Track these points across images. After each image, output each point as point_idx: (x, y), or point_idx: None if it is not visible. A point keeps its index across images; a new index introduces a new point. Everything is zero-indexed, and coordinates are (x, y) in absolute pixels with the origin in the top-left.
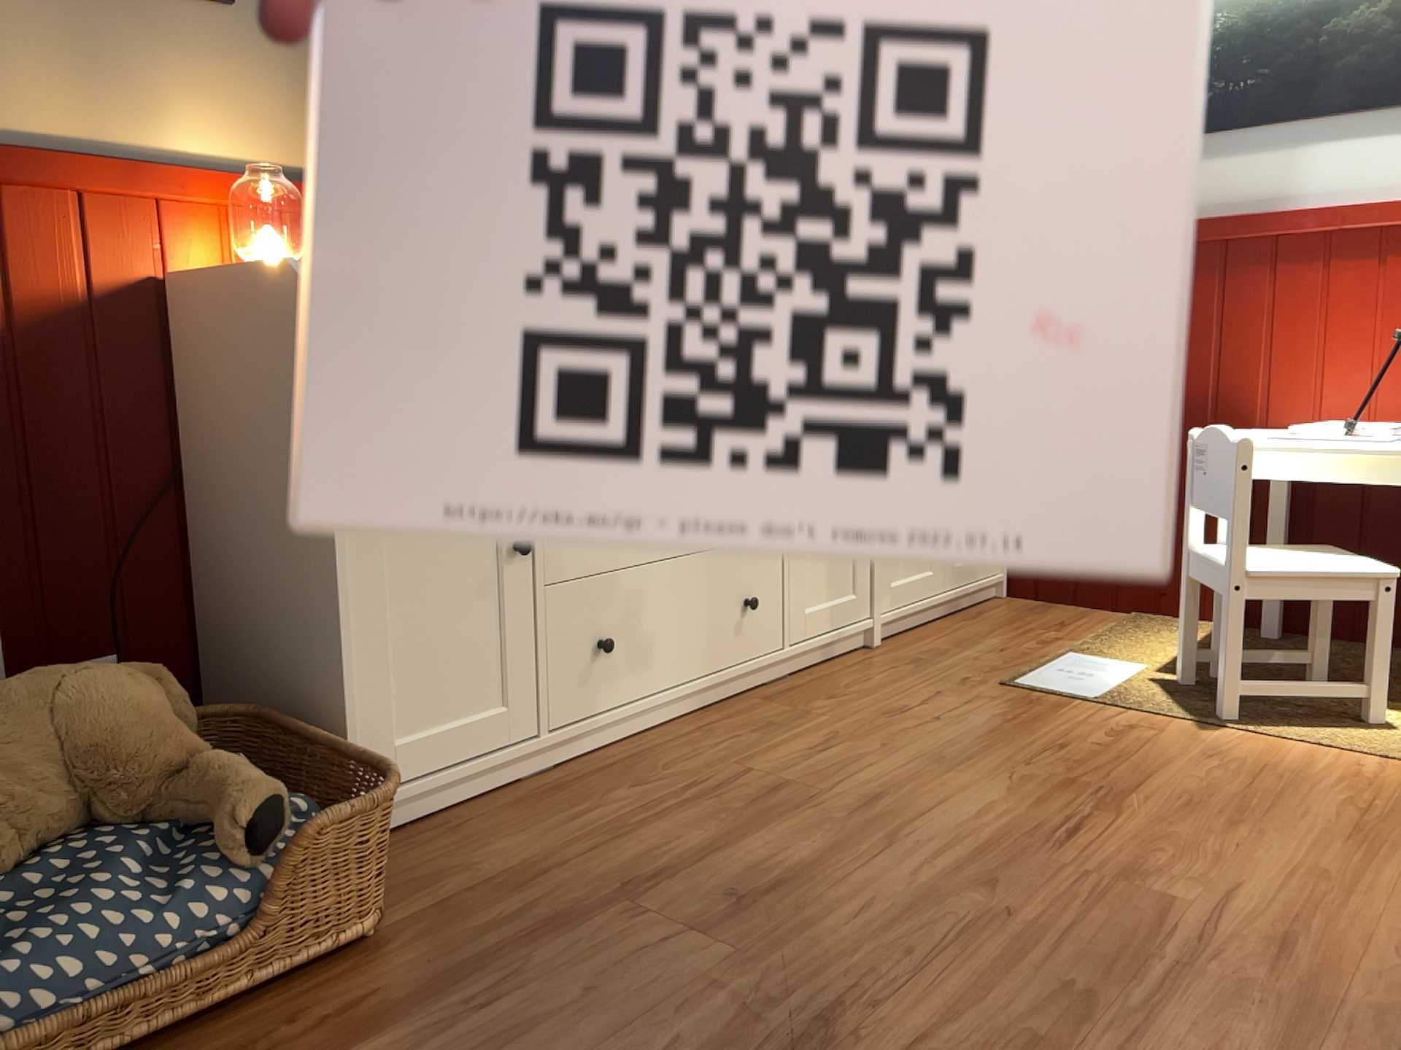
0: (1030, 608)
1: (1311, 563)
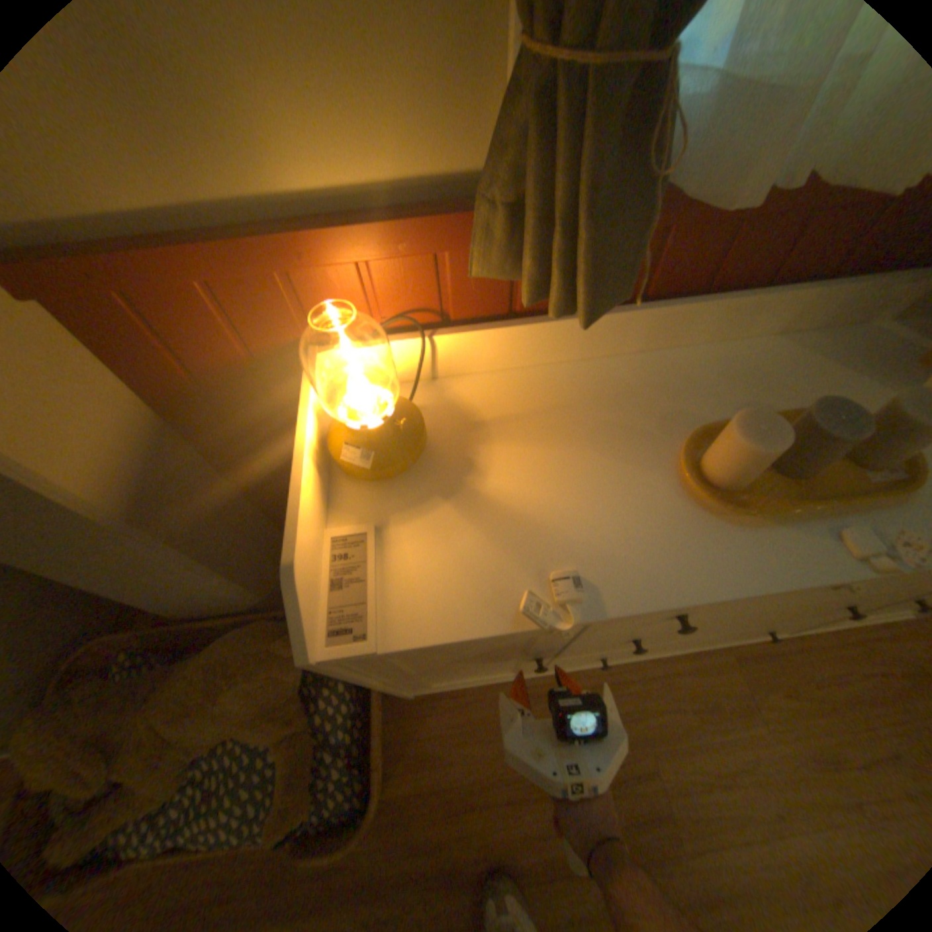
0: None
1: None
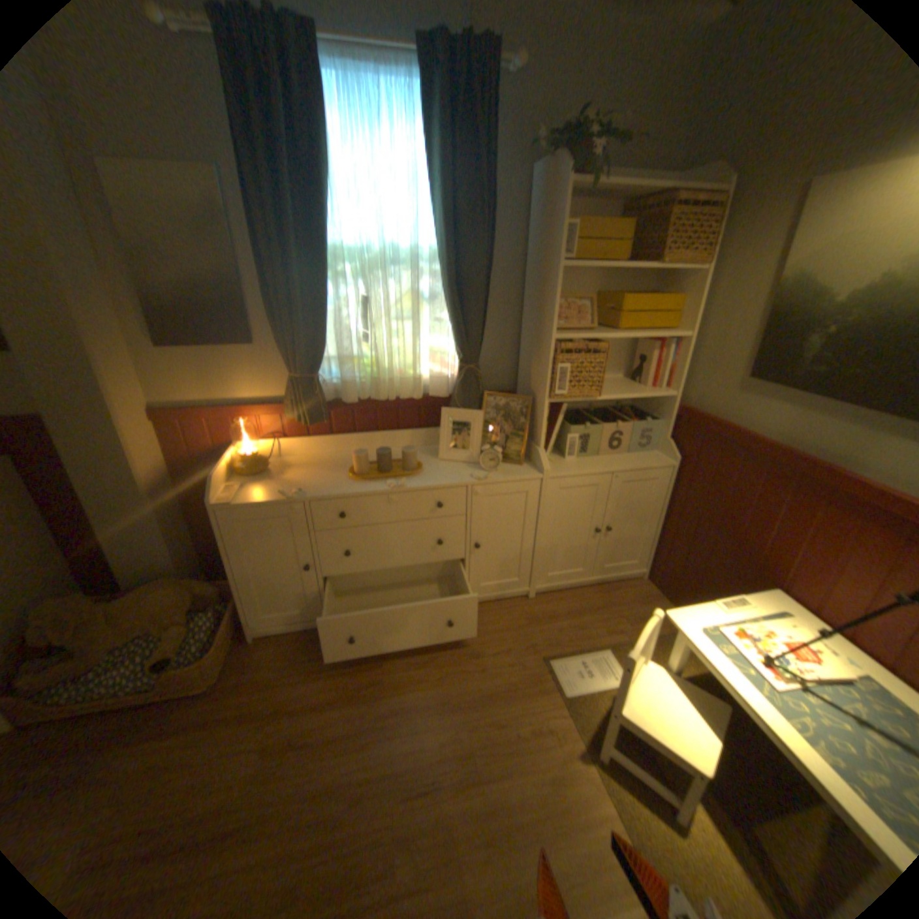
0: (646, 598)
1: (676, 730)
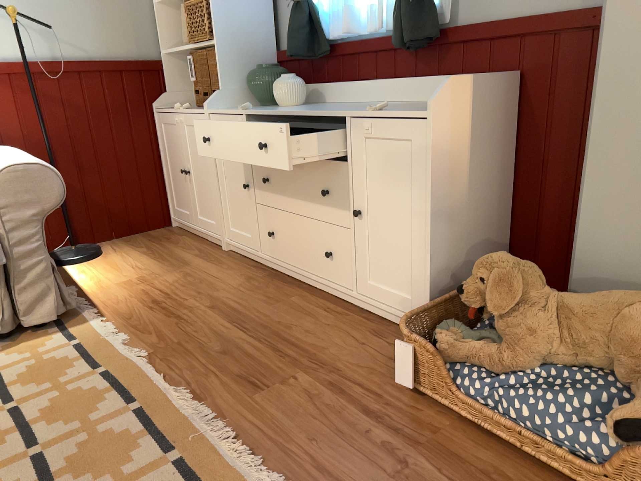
0: None
1: None
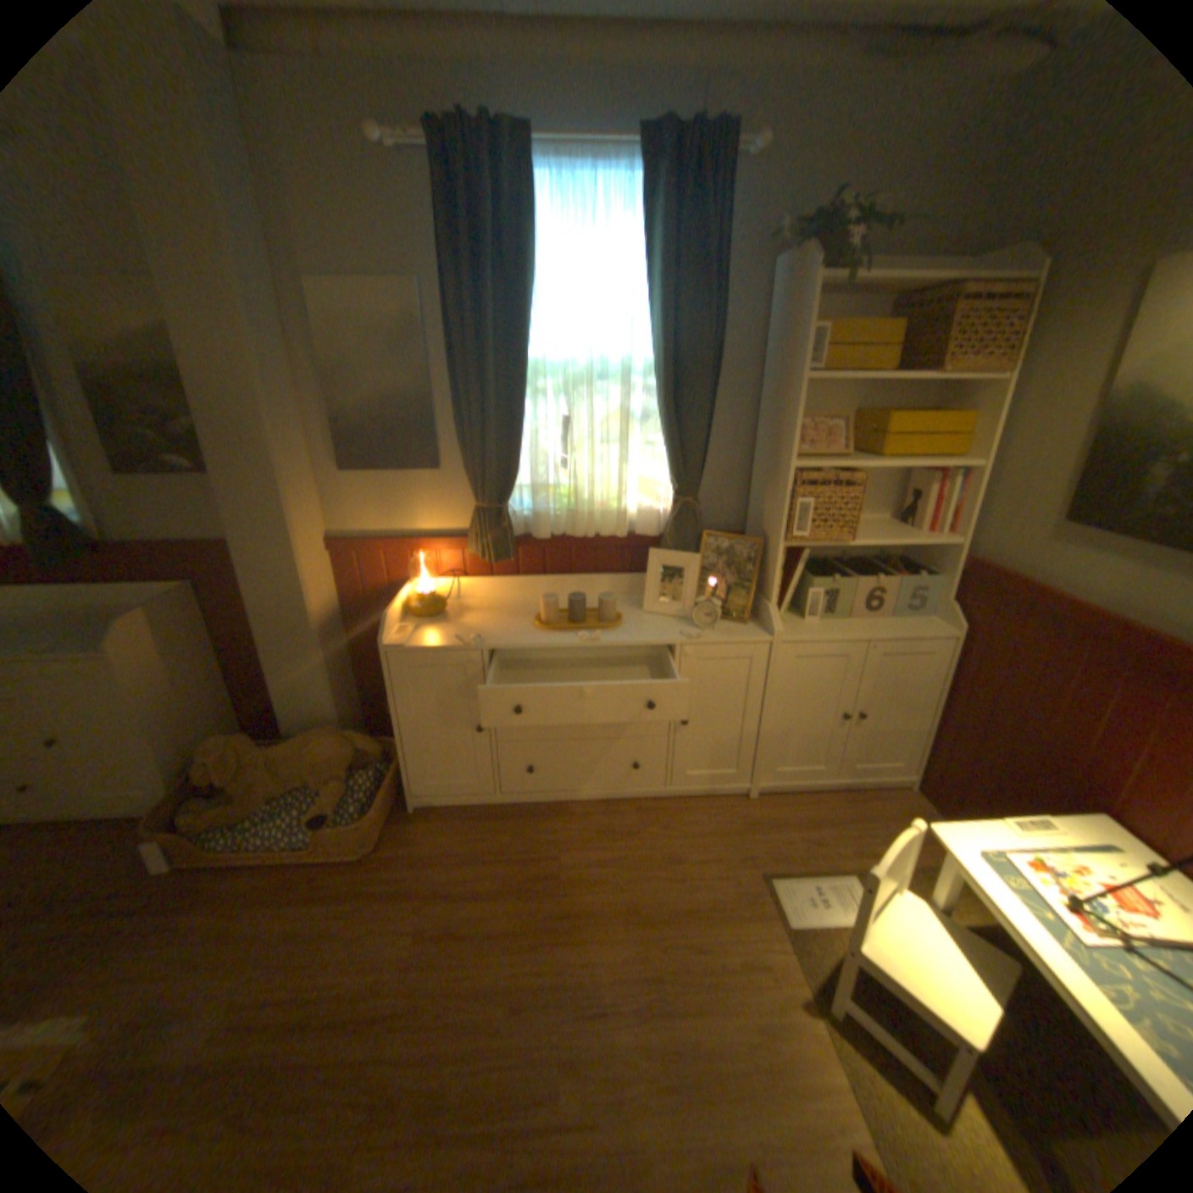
0: (914, 815)
1: (937, 982)
